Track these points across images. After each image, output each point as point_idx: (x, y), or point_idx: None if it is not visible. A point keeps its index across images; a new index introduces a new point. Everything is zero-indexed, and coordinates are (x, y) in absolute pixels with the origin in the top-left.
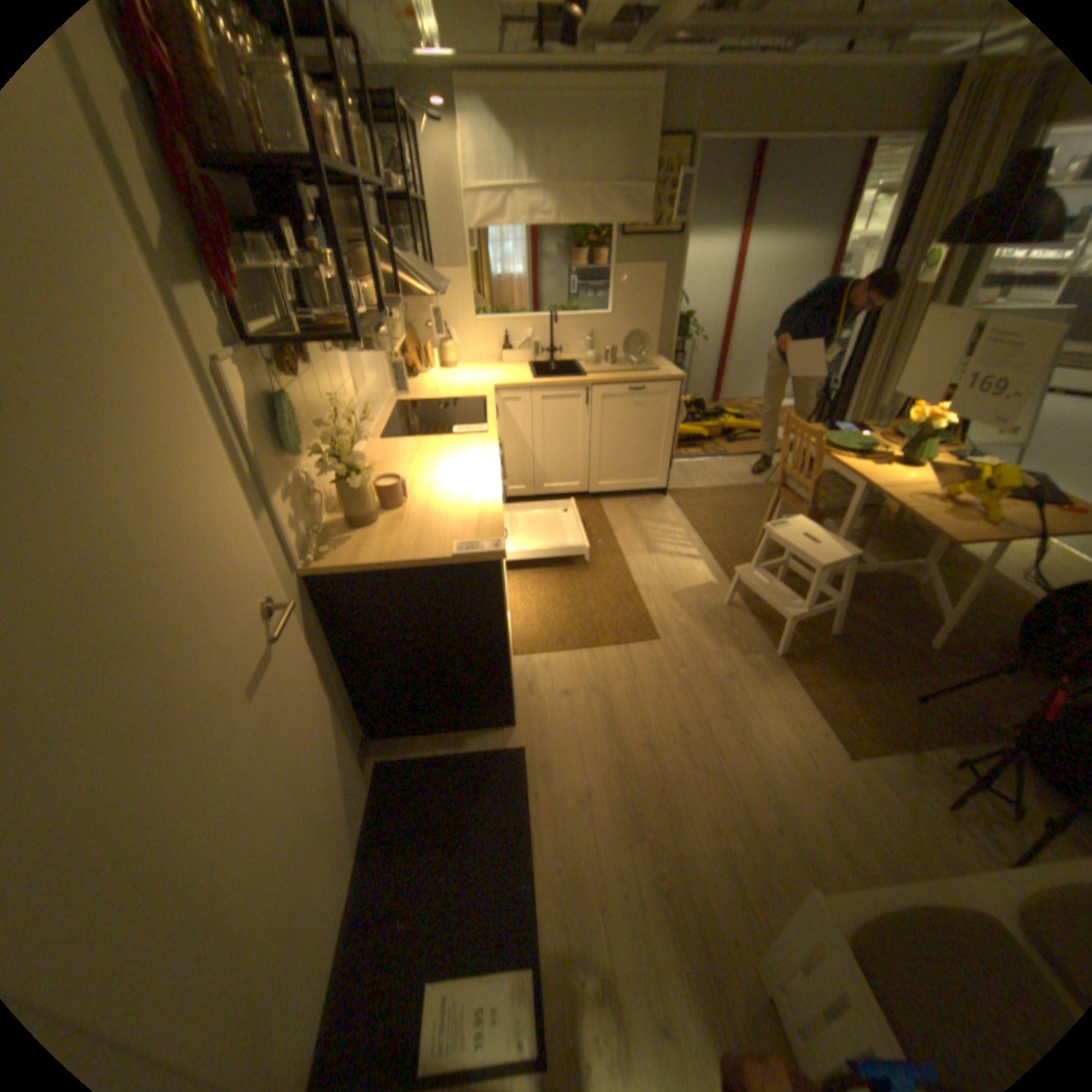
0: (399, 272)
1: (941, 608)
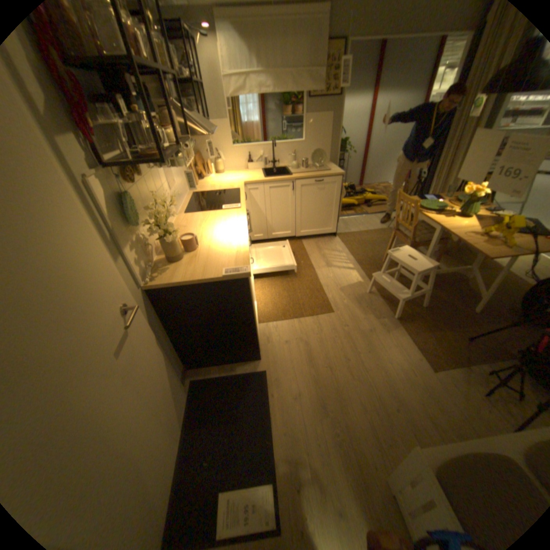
0: (188, 123)
1: (480, 291)
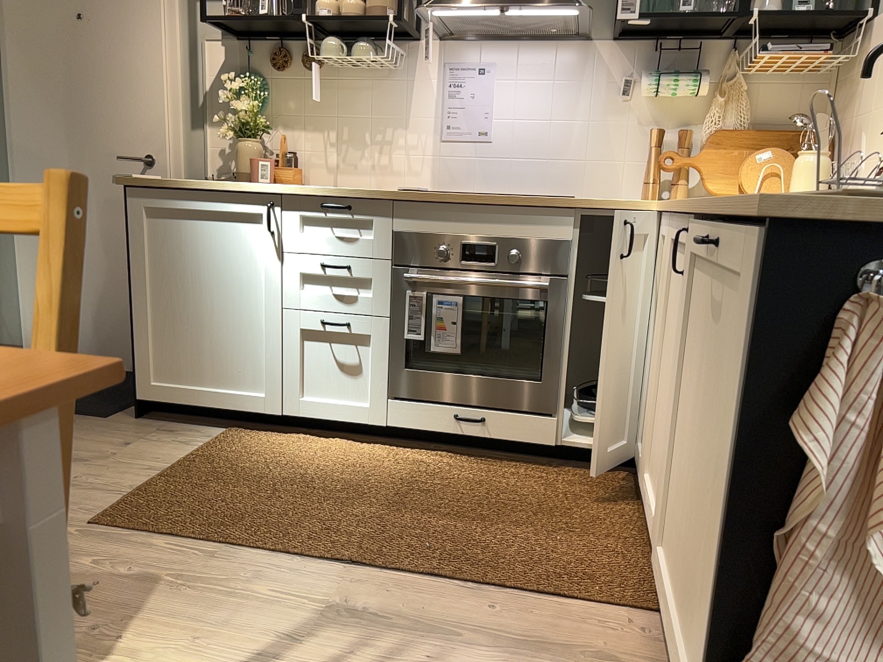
0: None
1: None
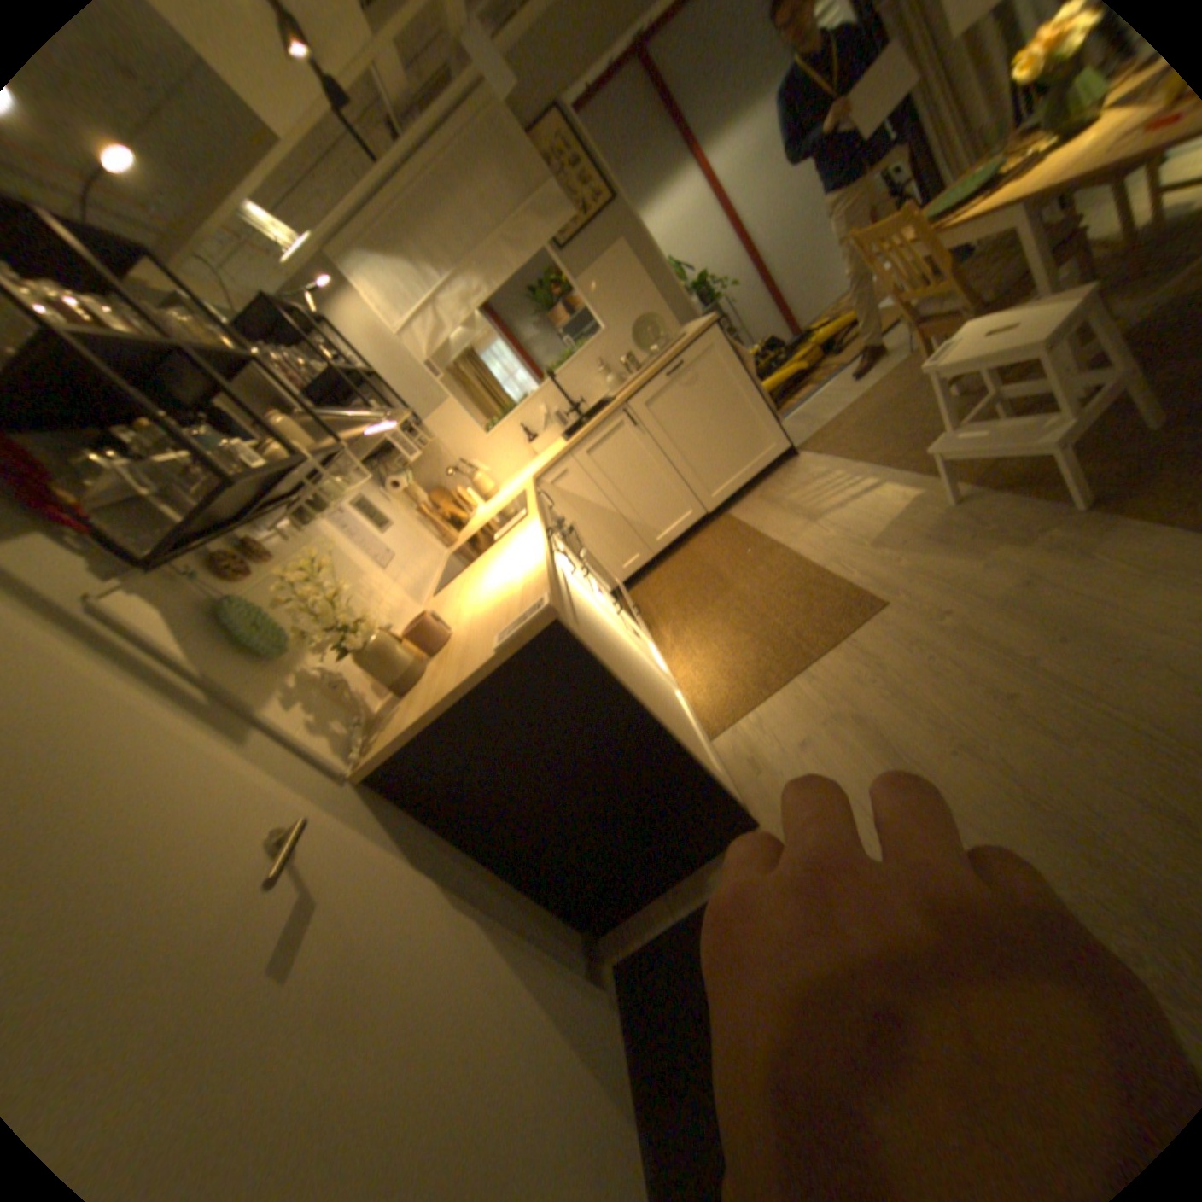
0: (344, 427)
1: None
